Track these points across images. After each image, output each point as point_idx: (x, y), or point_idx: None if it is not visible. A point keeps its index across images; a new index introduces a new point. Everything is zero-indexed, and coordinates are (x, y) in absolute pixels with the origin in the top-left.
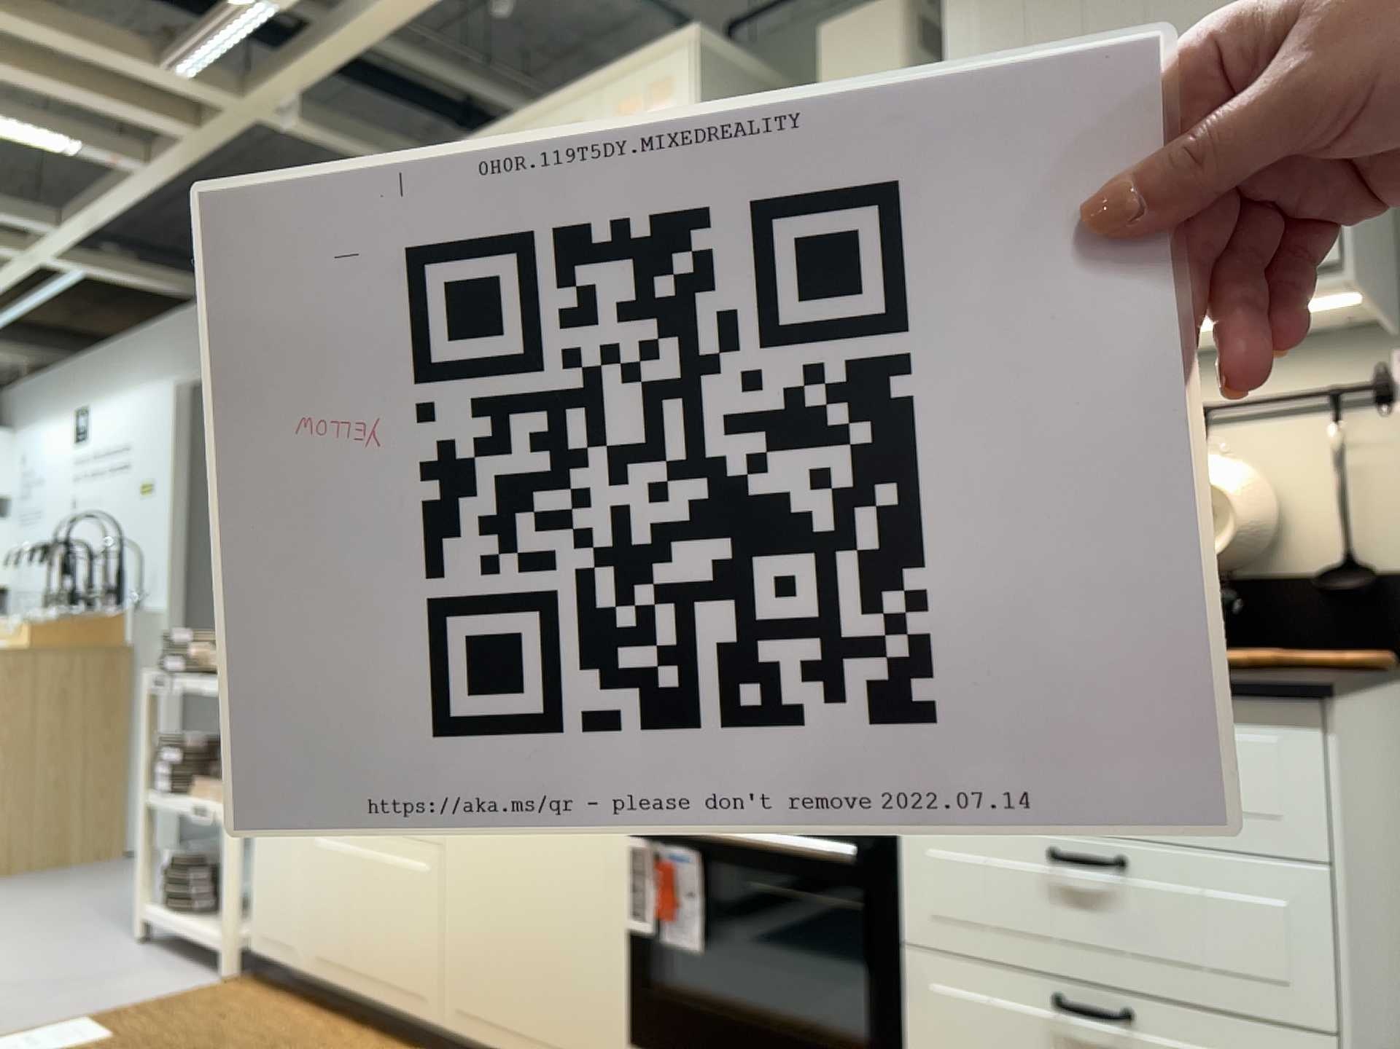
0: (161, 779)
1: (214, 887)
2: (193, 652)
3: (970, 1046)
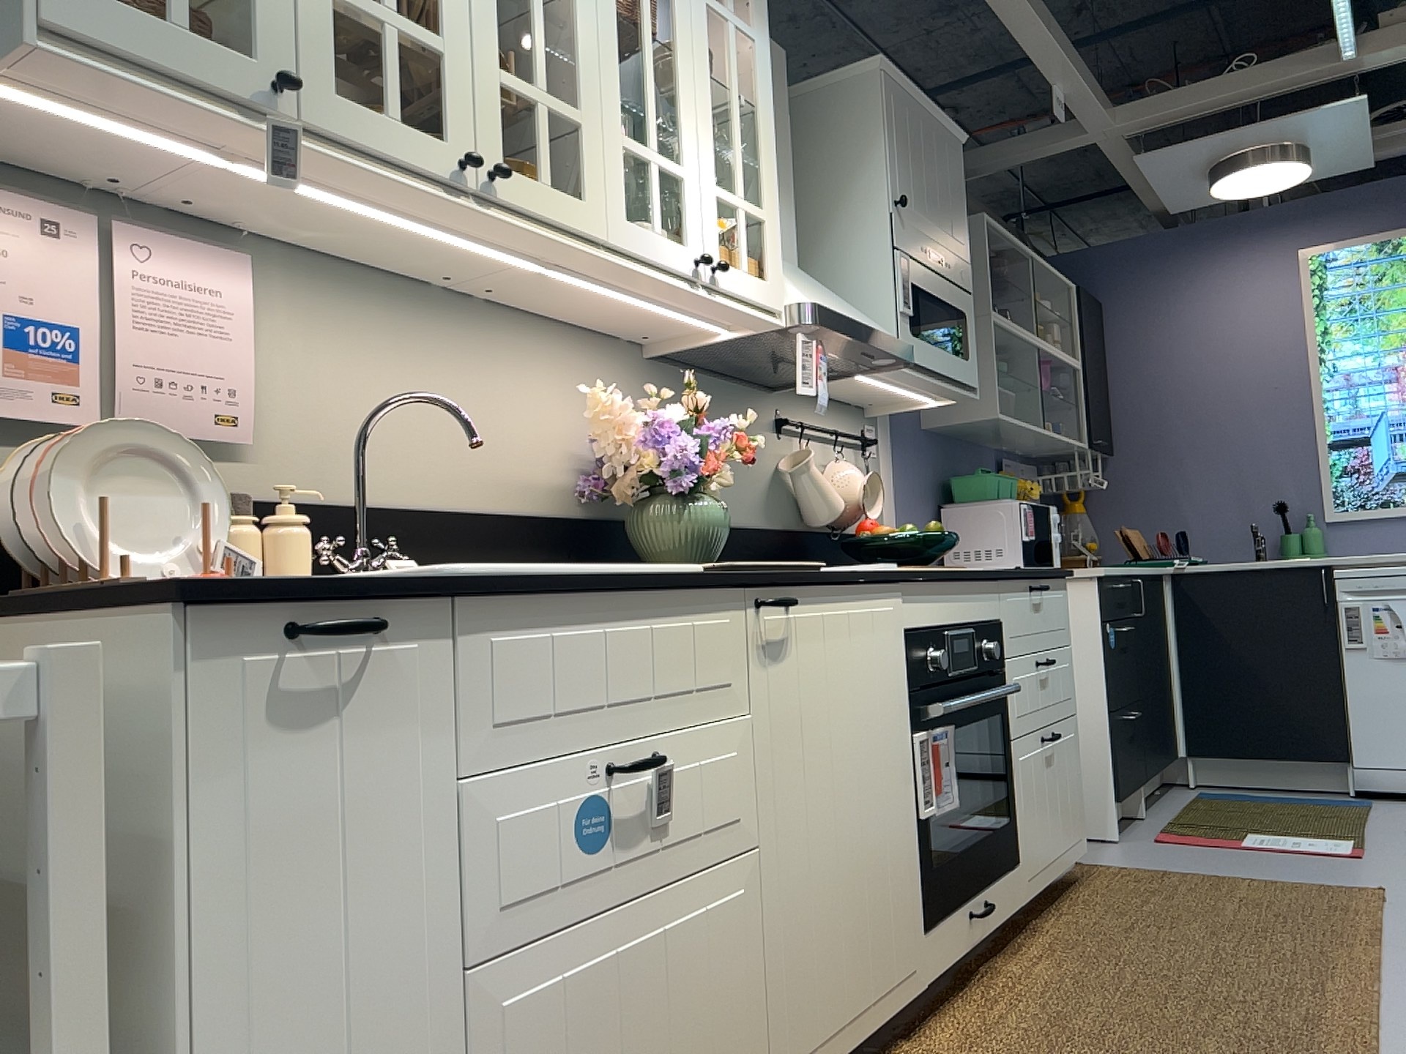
0: None
1: None
2: None
3: (1030, 782)
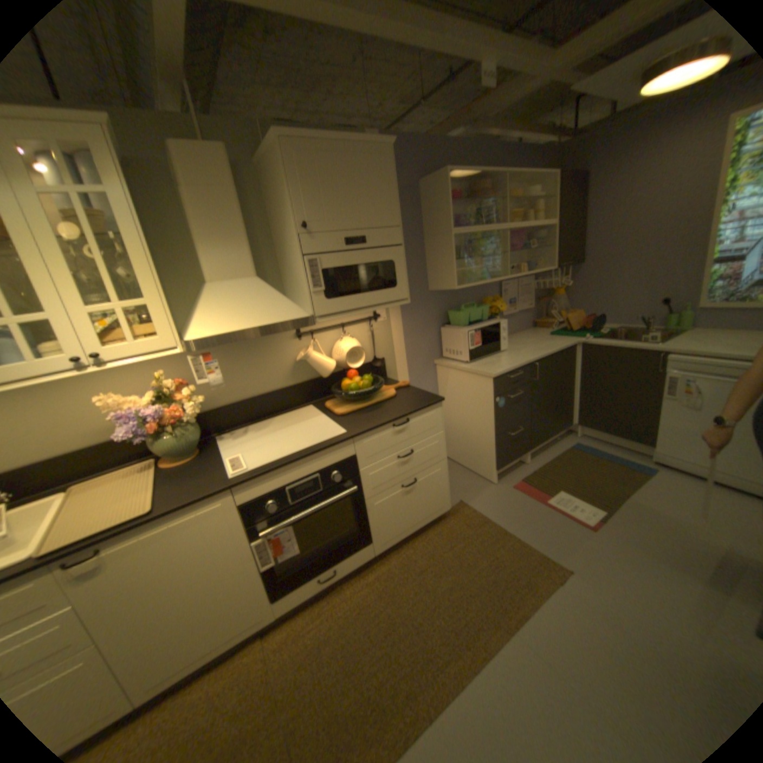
0: None
1: None
2: None
3: (384, 510)
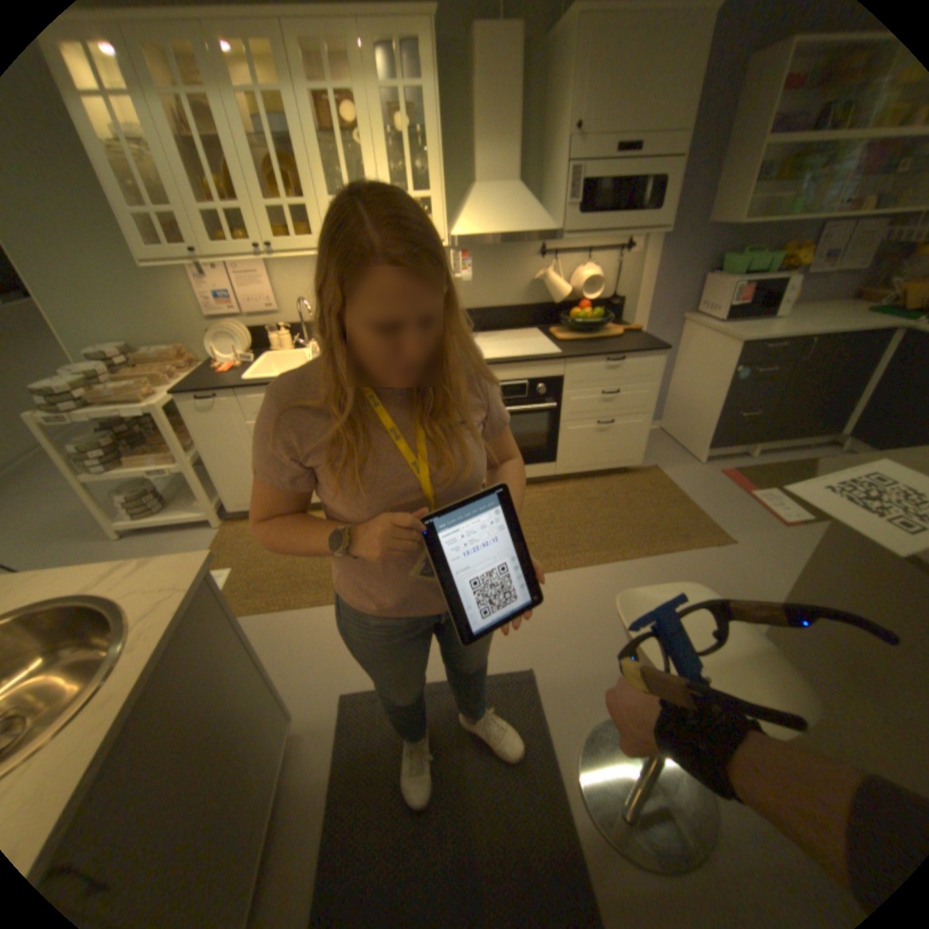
0: (87, 468)
1: (156, 500)
2: (75, 396)
3: (575, 438)
